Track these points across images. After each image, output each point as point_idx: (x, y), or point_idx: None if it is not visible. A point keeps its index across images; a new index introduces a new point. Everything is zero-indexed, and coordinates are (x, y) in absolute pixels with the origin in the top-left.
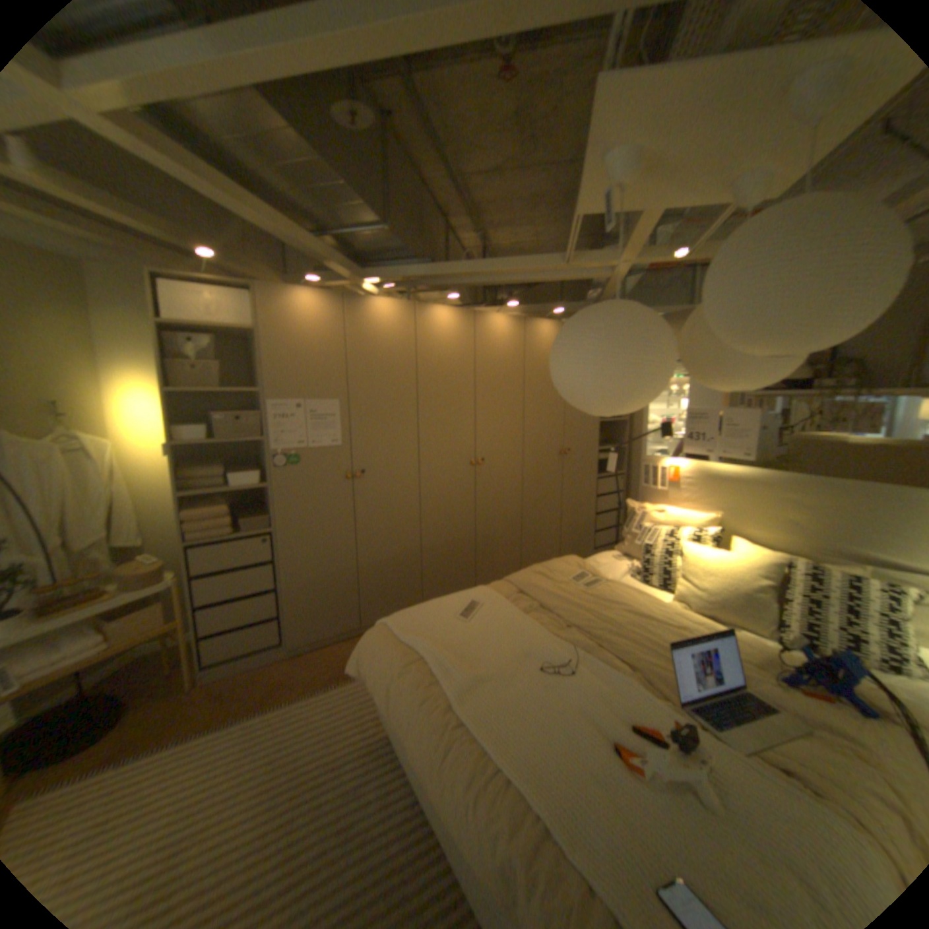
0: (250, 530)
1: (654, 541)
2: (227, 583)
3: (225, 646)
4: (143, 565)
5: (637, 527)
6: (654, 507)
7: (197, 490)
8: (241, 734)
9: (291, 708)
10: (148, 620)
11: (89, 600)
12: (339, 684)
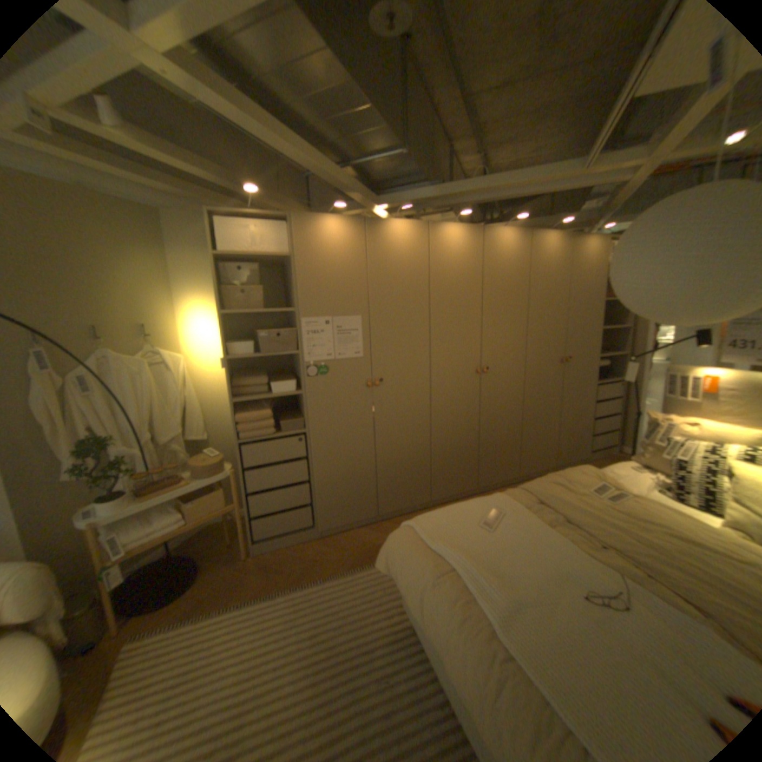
0: (290, 429)
1: (690, 457)
2: (273, 473)
3: (271, 524)
4: (210, 455)
5: (663, 439)
6: (681, 419)
7: (249, 395)
8: (287, 604)
9: (326, 585)
10: (215, 501)
11: (172, 484)
12: (364, 566)
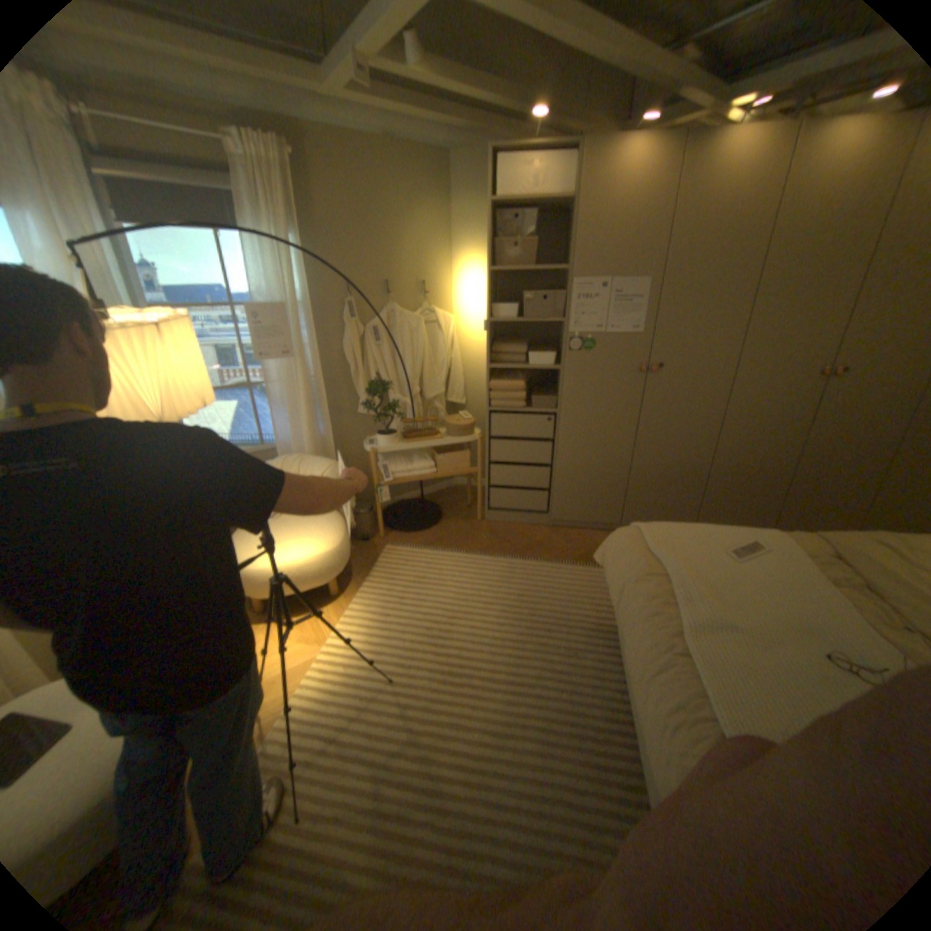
0: (540, 407)
1: None
2: (516, 448)
3: (507, 497)
4: (463, 418)
5: None
6: None
7: (505, 363)
8: (506, 565)
9: (545, 564)
10: (461, 460)
11: (430, 435)
12: (588, 564)
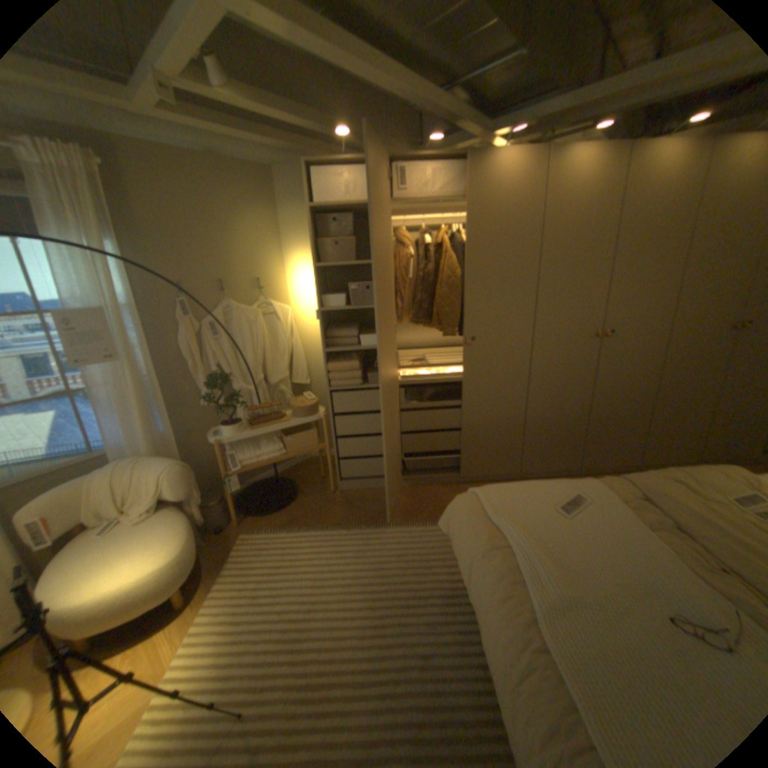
0: (376, 382)
1: None
2: (359, 421)
3: (357, 466)
4: (308, 398)
5: None
6: None
7: (341, 346)
8: (361, 537)
9: (398, 529)
10: (309, 438)
11: (277, 418)
12: (437, 522)
